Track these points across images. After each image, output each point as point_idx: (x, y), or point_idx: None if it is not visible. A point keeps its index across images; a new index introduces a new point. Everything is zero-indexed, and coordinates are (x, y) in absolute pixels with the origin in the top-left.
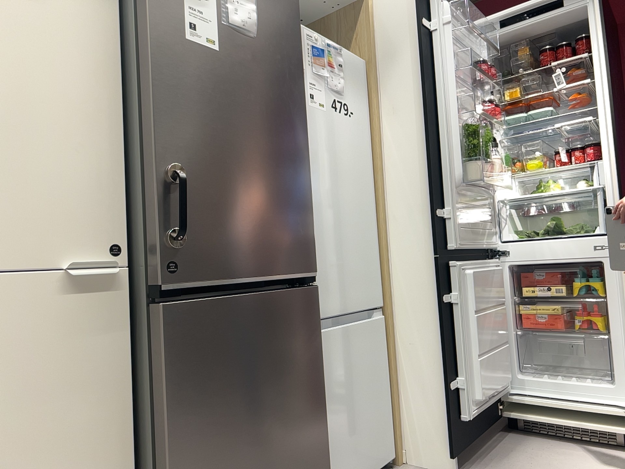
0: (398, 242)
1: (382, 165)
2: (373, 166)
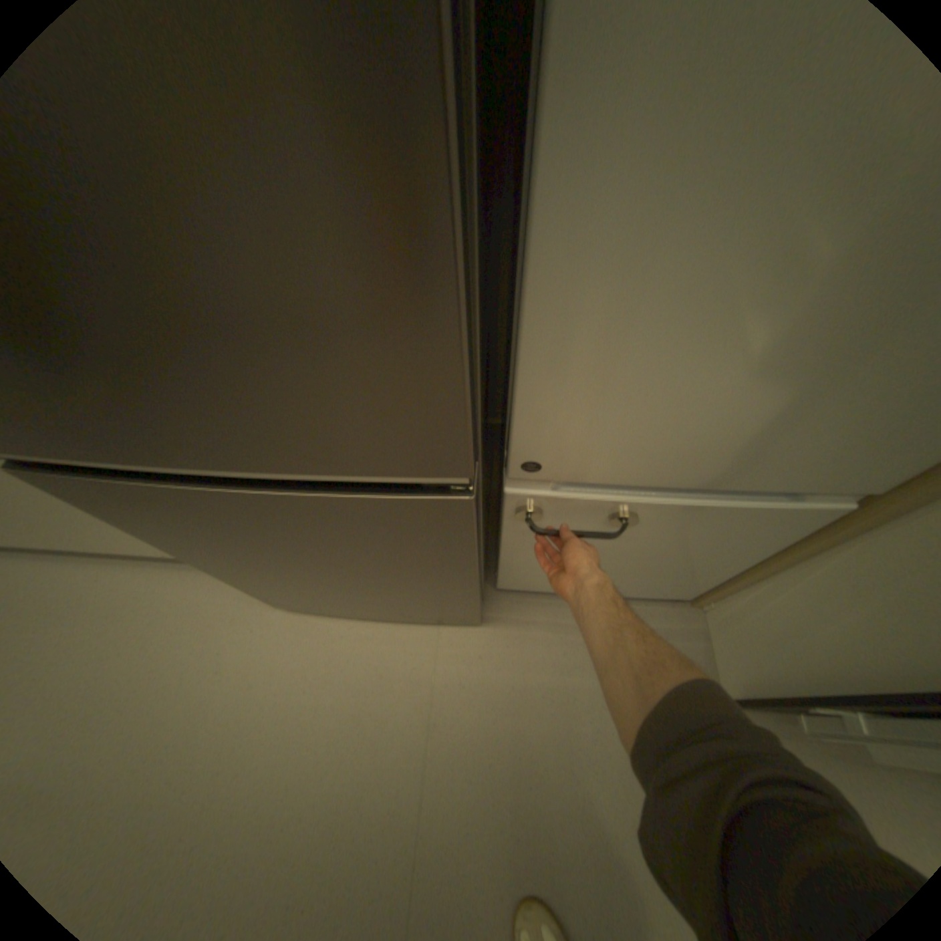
0: None
1: None
2: None
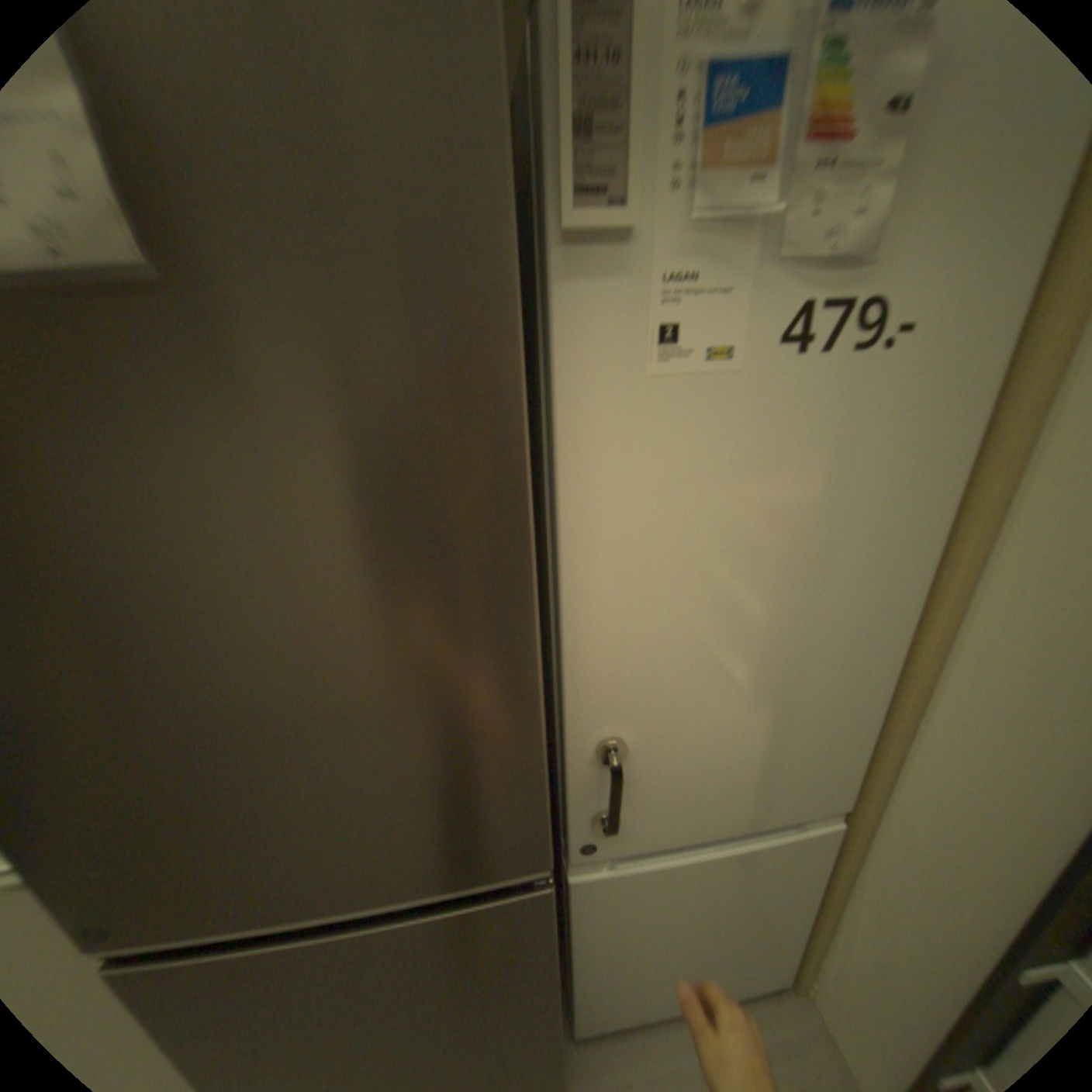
0: (956, 720)
1: (1004, 492)
2: (967, 485)
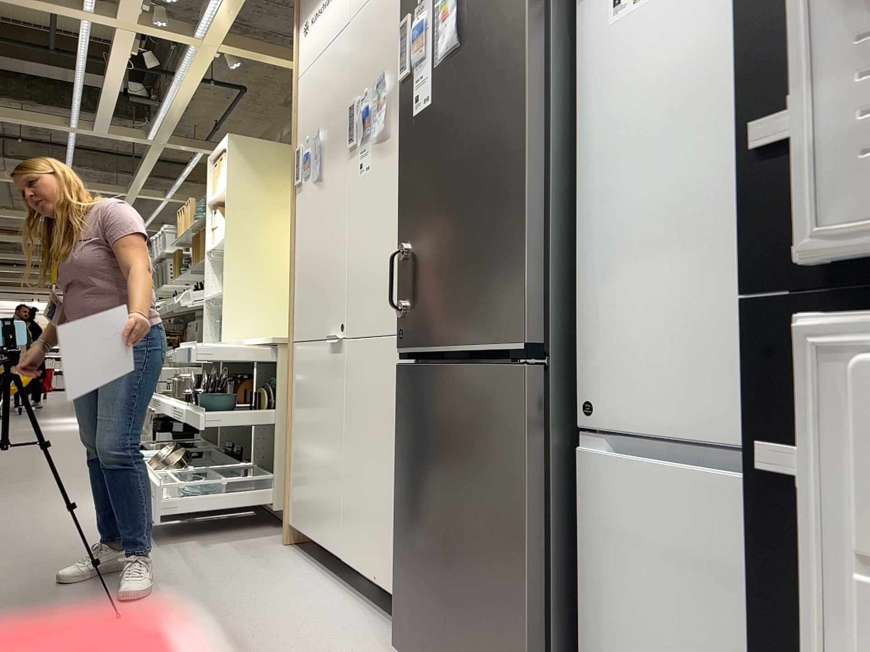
0: None
1: None
2: None
